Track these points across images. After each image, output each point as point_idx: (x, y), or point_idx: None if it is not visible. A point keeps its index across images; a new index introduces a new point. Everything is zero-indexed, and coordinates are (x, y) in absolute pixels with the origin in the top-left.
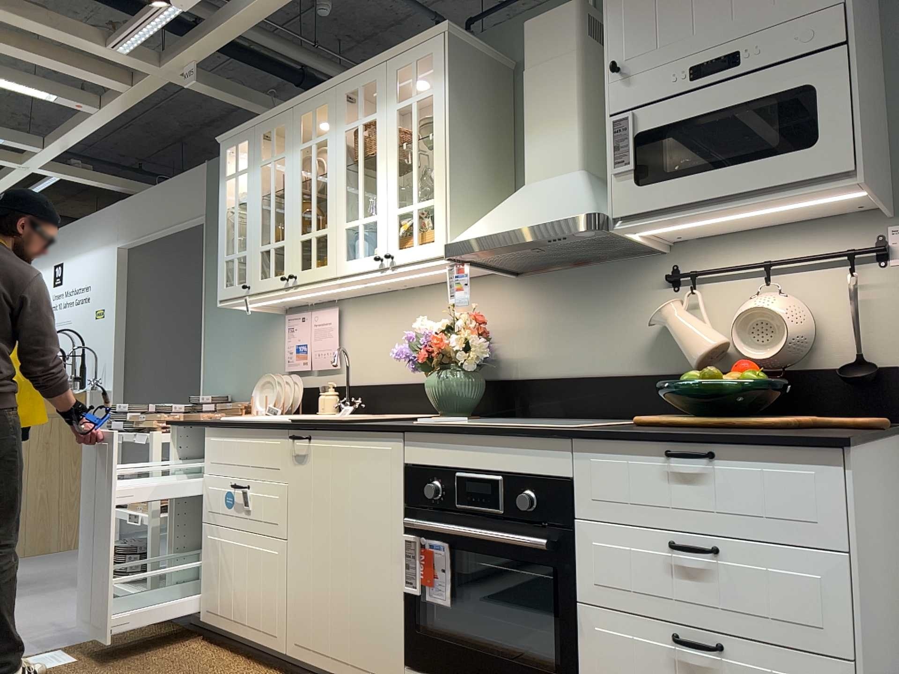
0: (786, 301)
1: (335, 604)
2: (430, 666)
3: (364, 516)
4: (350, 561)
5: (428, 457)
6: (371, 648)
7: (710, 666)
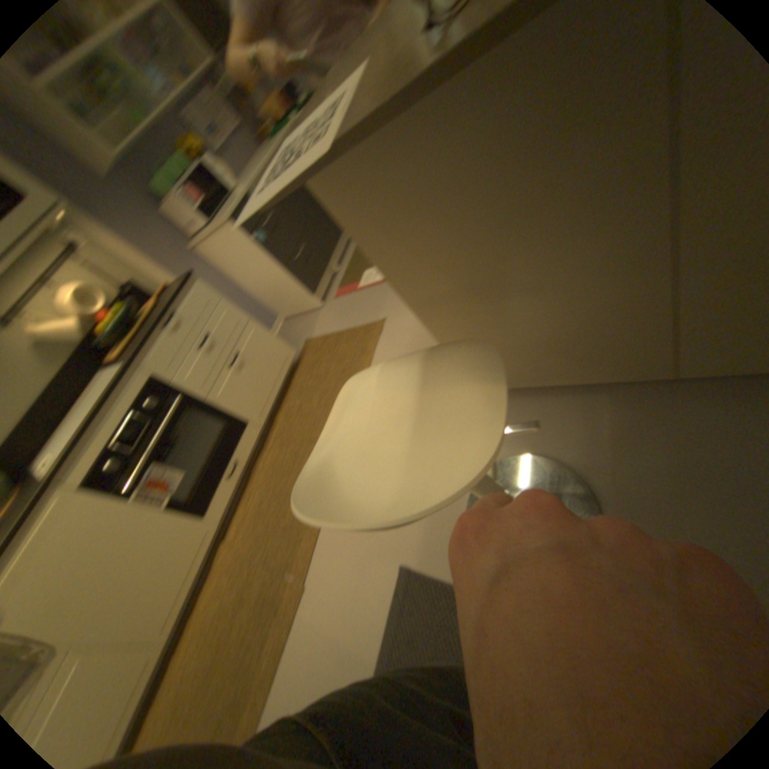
0: (72, 289)
1: (148, 584)
2: (207, 502)
3: (96, 544)
4: (123, 565)
5: (83, 469)
6: (185, 549)
7: (239, 363)
